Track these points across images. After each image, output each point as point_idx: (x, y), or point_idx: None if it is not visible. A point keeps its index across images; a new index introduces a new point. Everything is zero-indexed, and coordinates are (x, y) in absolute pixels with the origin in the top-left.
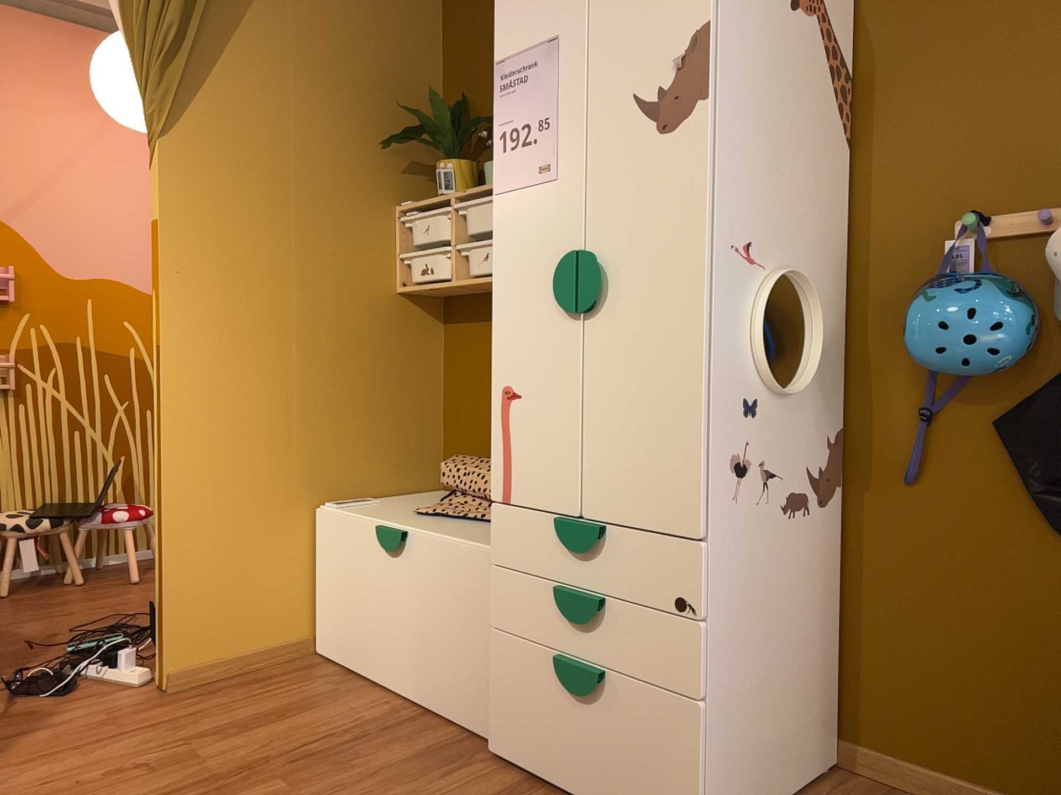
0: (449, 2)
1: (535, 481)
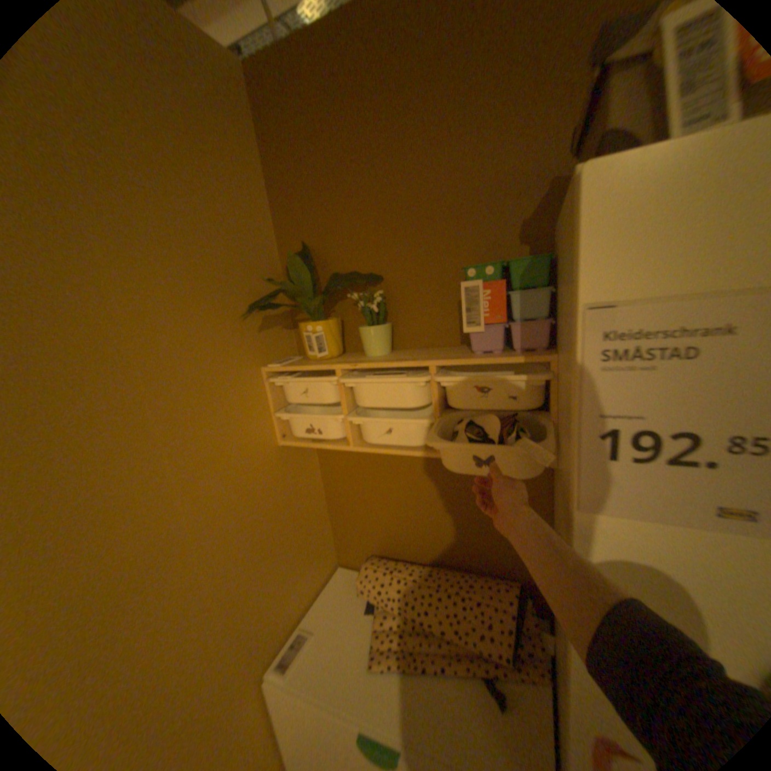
0: (265, 136)
1: None
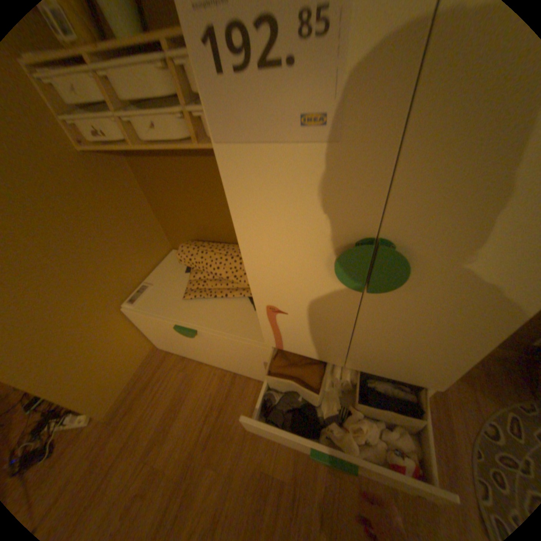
0: None
1: (303, 347)
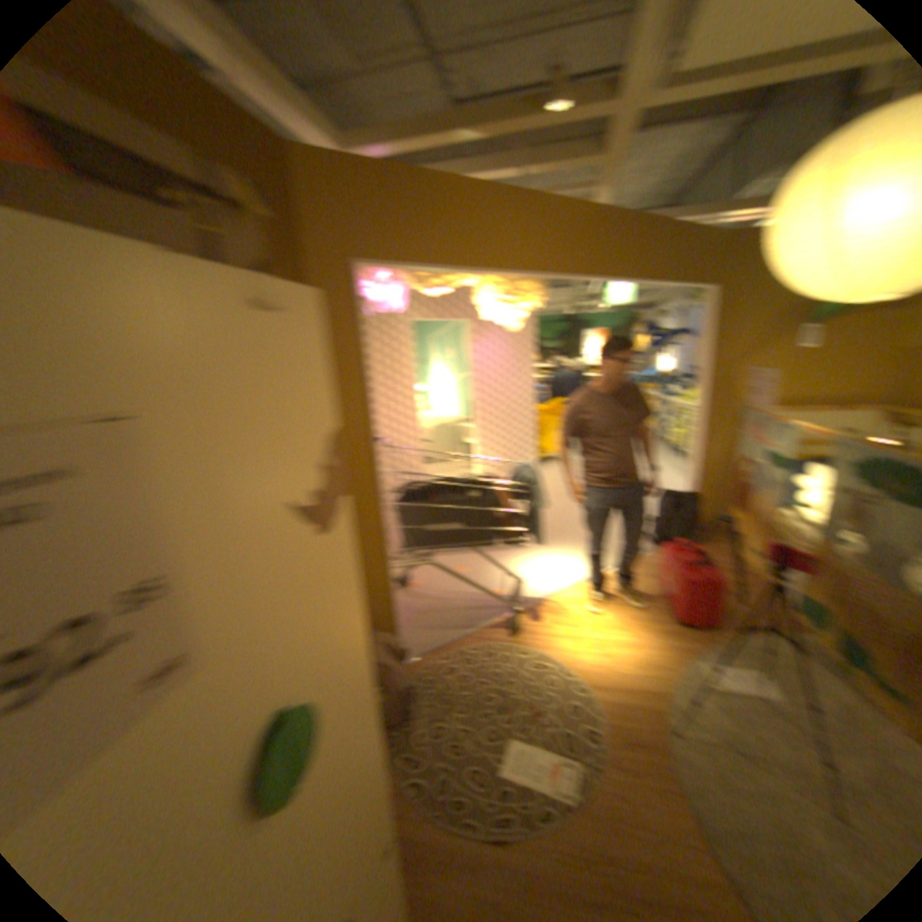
0: None
1: None
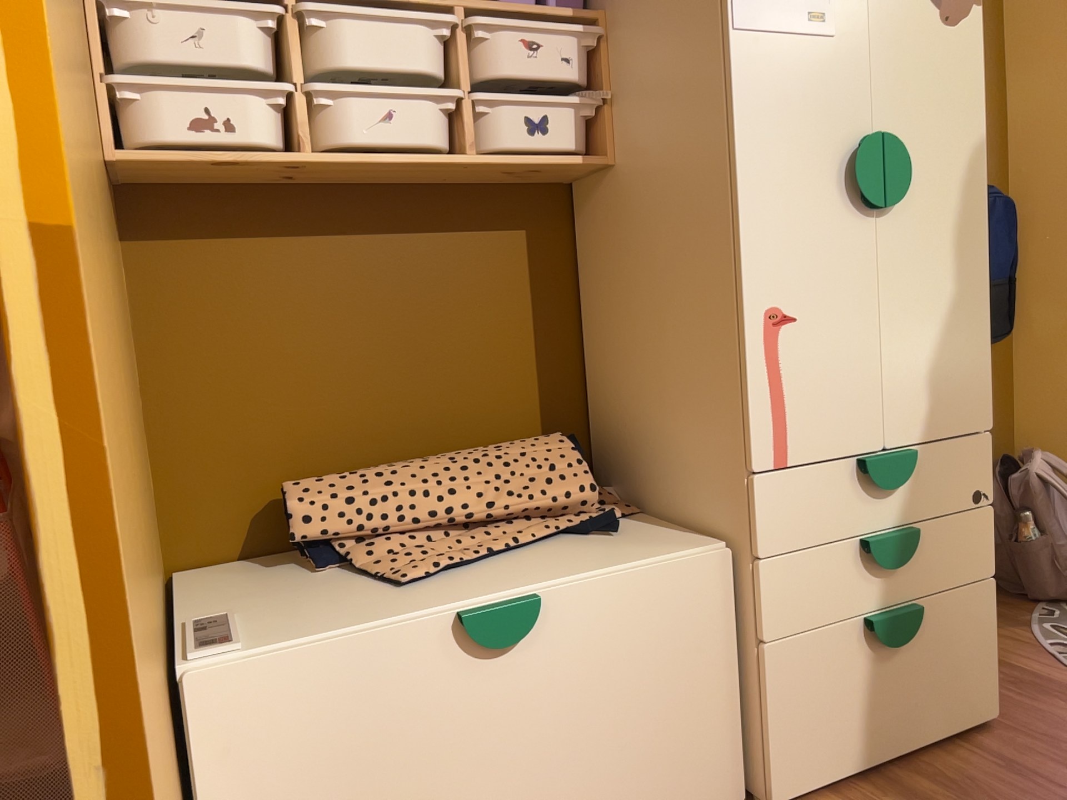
0: None
1: (824, 425)
